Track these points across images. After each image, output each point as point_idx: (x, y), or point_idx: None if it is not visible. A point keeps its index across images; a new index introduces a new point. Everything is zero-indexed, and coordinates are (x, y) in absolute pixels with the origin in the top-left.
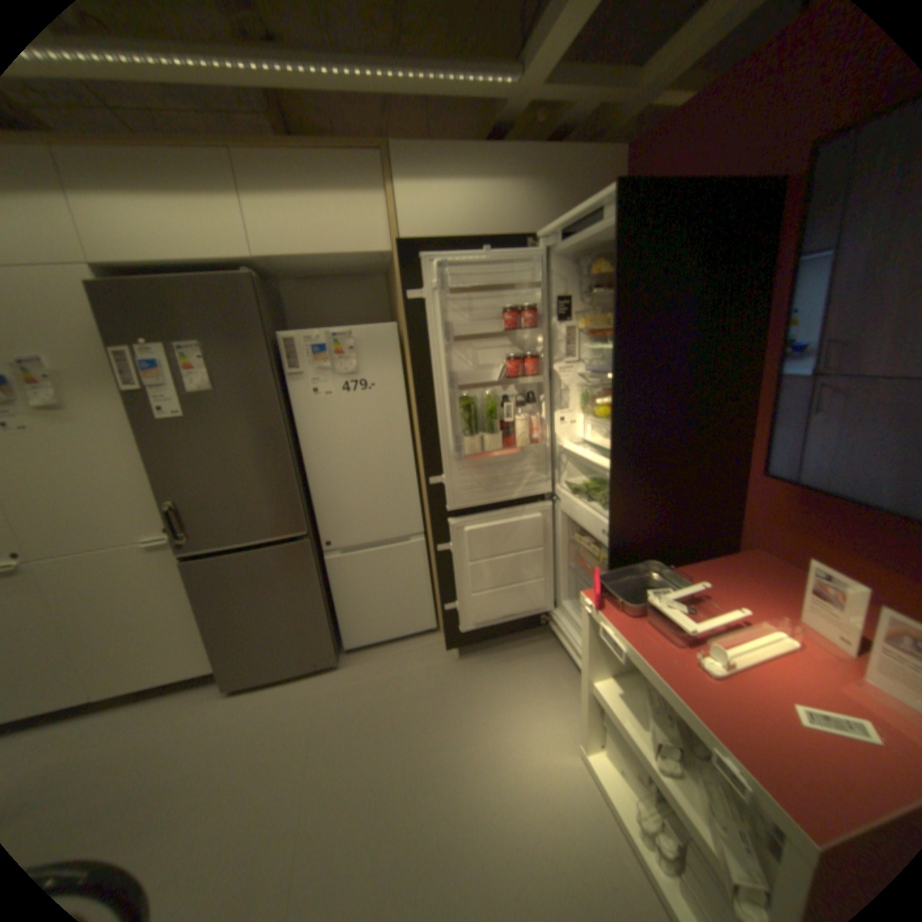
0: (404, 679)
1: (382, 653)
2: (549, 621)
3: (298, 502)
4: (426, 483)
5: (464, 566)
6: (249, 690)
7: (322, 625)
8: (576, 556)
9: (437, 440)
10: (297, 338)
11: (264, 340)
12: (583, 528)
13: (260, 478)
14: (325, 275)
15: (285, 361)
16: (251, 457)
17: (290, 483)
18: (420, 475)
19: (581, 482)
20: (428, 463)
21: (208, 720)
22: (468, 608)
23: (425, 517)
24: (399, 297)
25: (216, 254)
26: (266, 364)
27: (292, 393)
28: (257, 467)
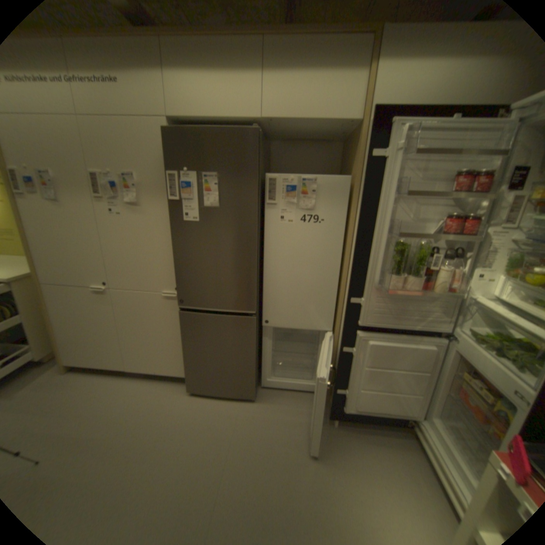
0: (296, 428)
1: (284, 402)
2: (415, 427)
3: (254, 291)
4: (347, 301)
5: (361, 368)
6: (201, 396)
7: (251, 373)
8: (458, 389)
9: (365, 271)
10: (278, 179)
11: (257, 177)
12: (483, 376)
13: (234, 270)
14: (302, 139)
15: (266, 194)
16: (232, 255)
17: (252, 278)
18: (339, 291)
19: (494, 336)
20: (350, 285)
21: (176, 407)
22: (355, 398)
23: (335, 321)
24: (357, 156)
25: (239, 114)
26: (254, 194)
27: (265, 217)
28: (234, 263)
